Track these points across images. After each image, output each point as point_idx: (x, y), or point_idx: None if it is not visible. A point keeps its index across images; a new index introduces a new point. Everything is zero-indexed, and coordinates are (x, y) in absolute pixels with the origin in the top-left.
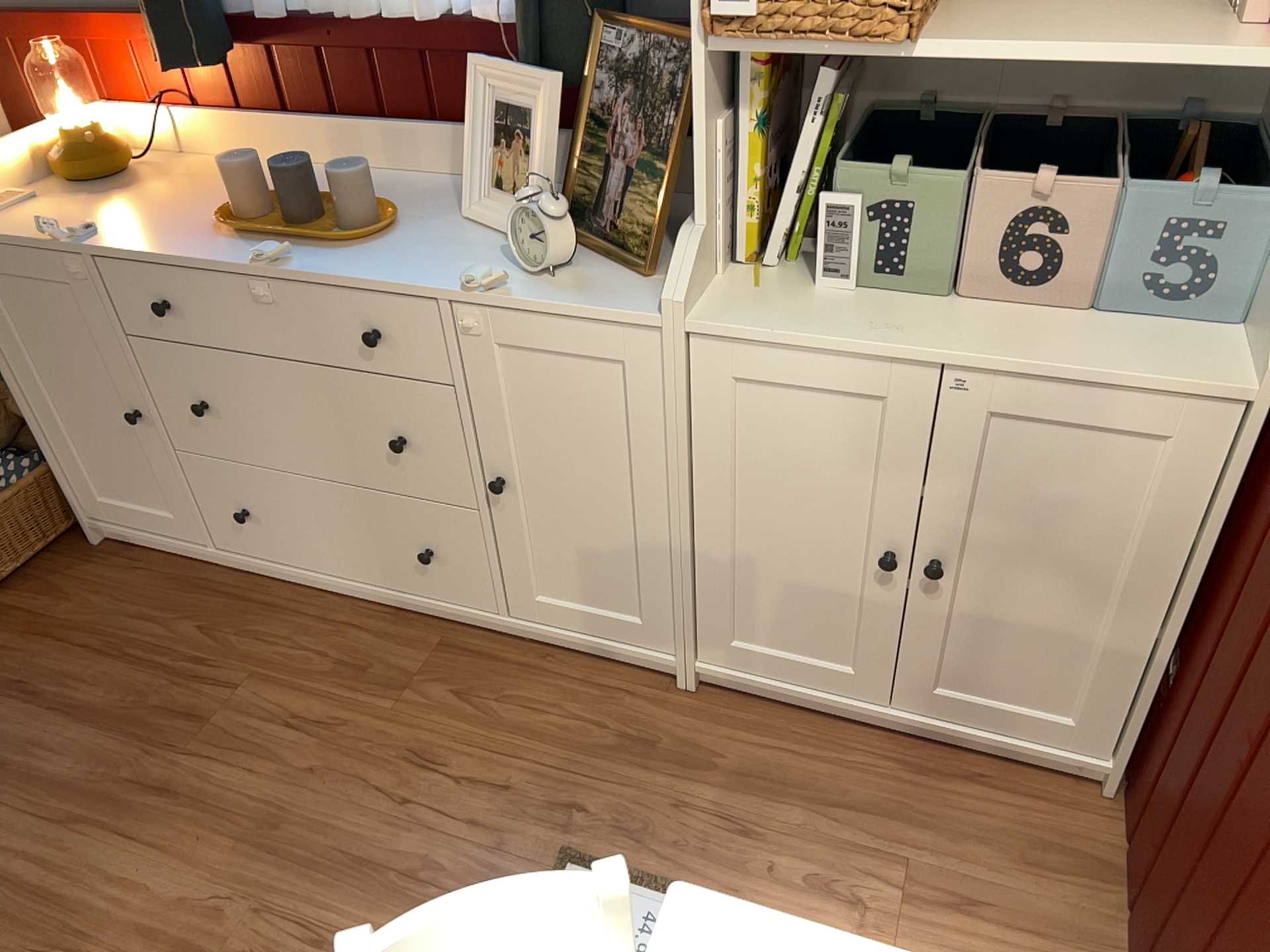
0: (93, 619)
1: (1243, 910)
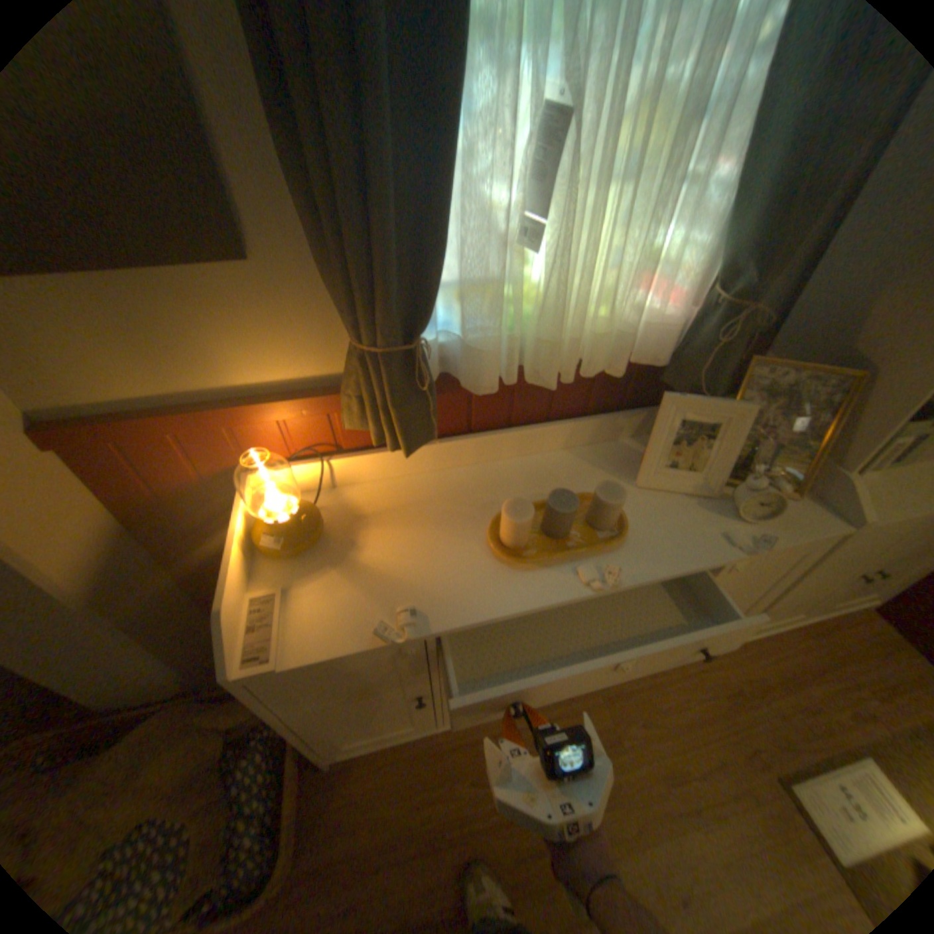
0: (389, 840)
1: None
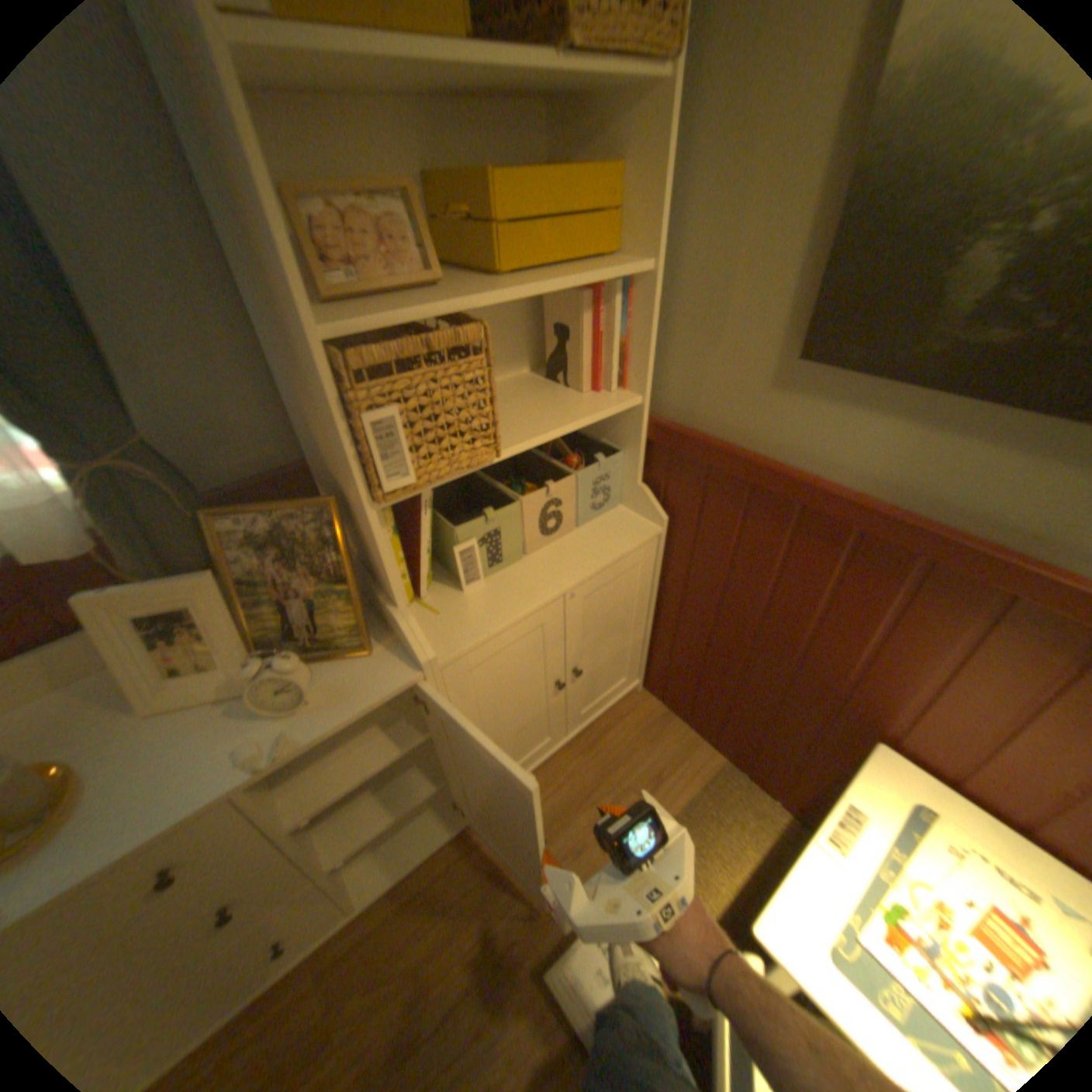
0: None
1: (801, 705)
